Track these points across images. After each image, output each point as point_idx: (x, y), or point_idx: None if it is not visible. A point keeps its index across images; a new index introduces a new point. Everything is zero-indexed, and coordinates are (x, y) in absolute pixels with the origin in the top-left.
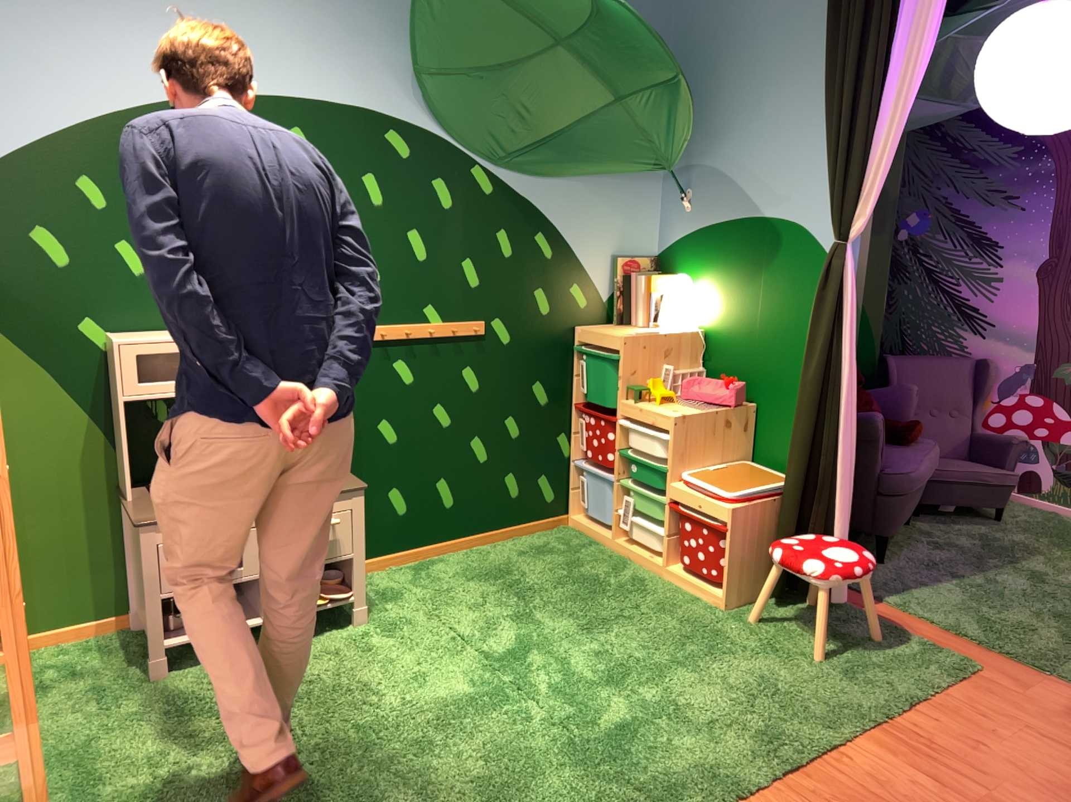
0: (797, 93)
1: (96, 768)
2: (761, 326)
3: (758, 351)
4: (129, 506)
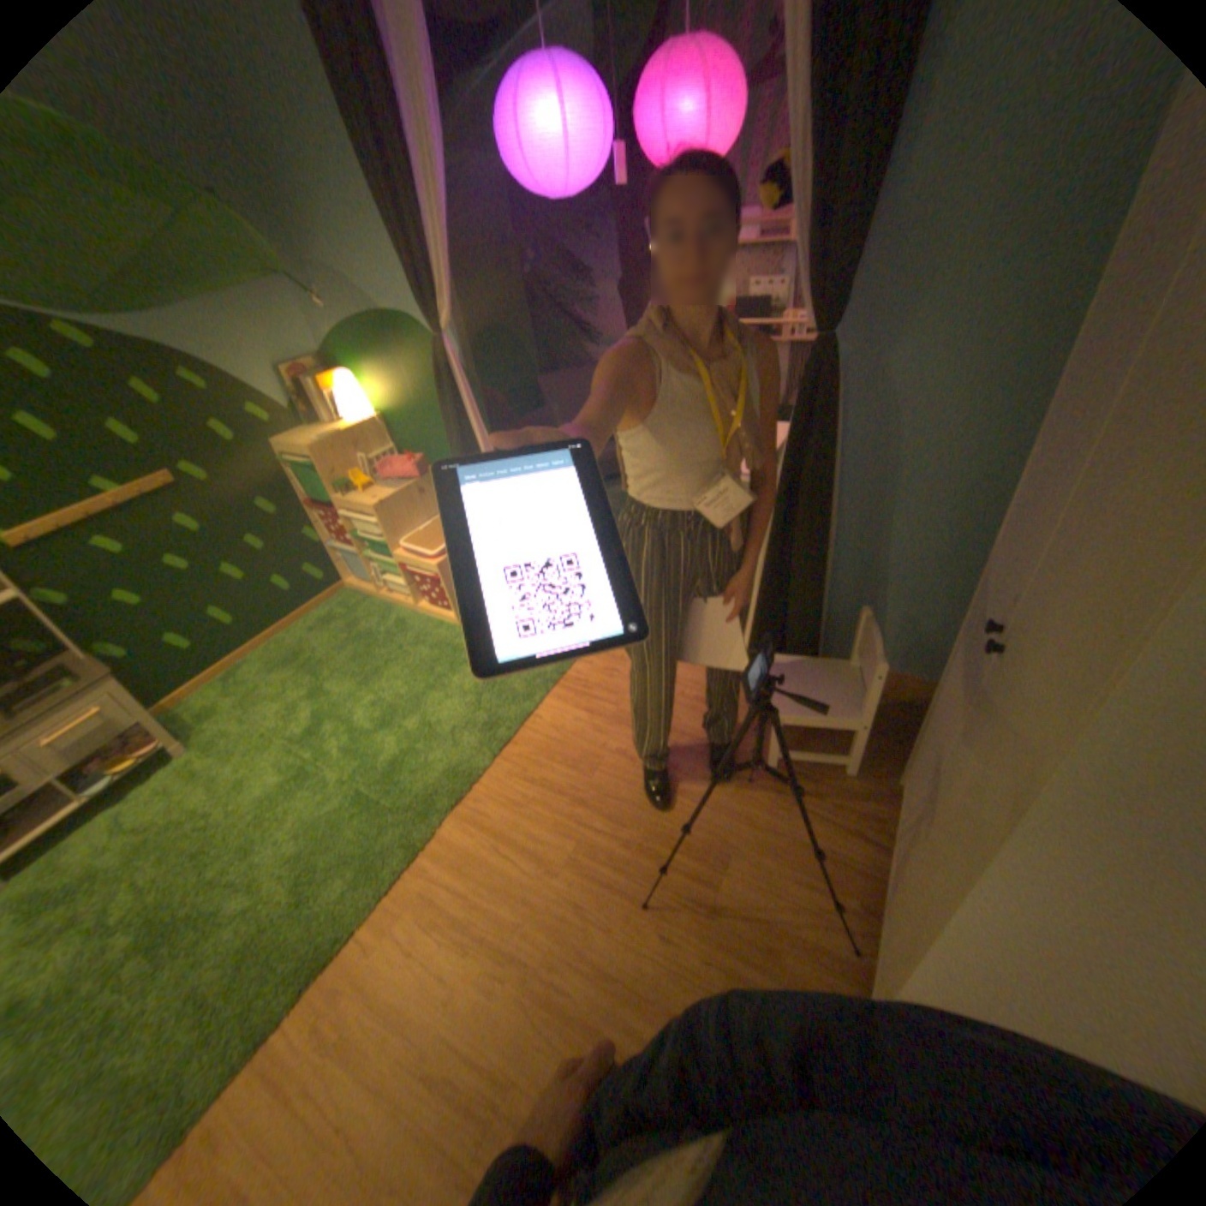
0: (354, 181)
1: None
2: (416, 407)
3: (423, 428)
4: None
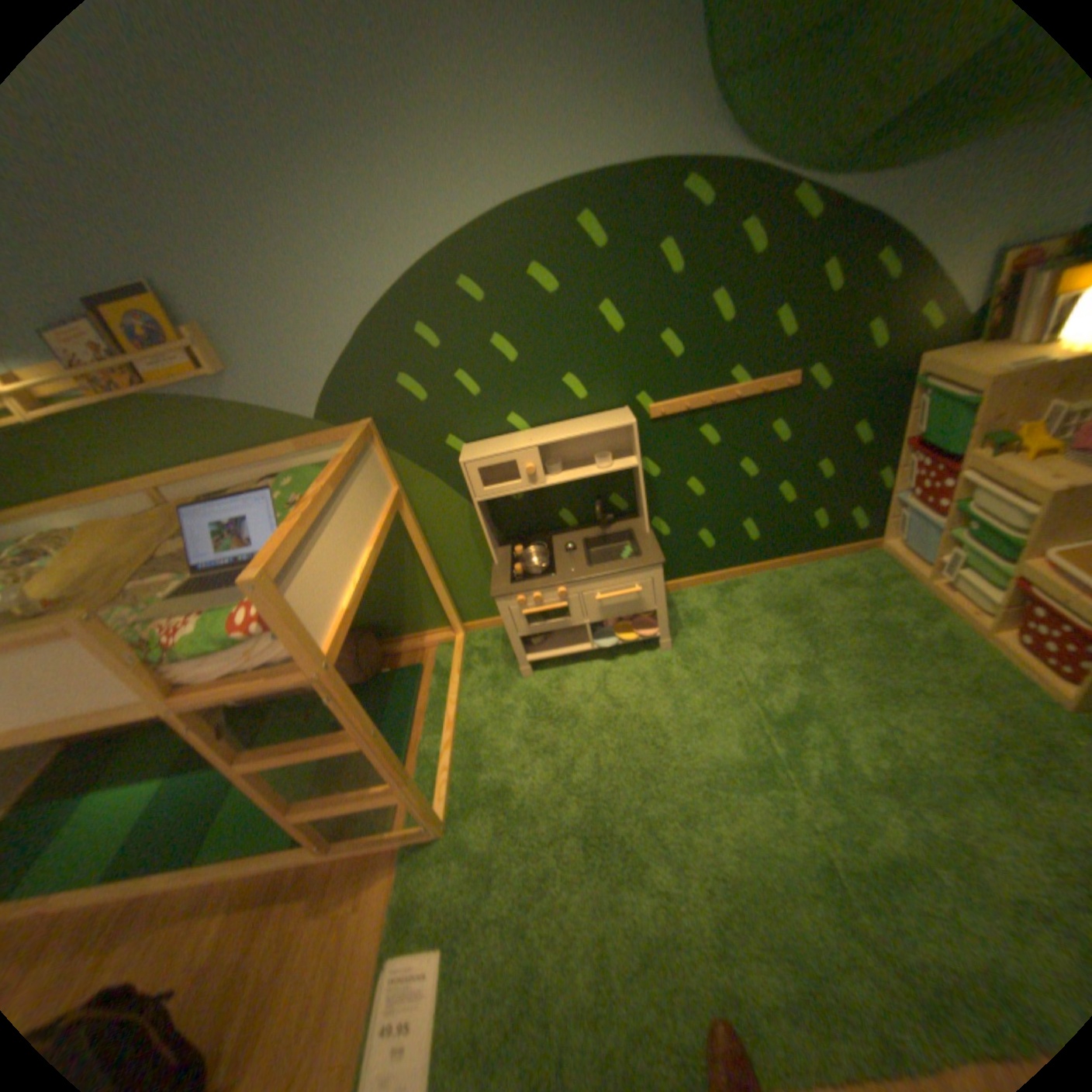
0: None
1: (479, 753)
2: None
3: None
4: (494, 571)
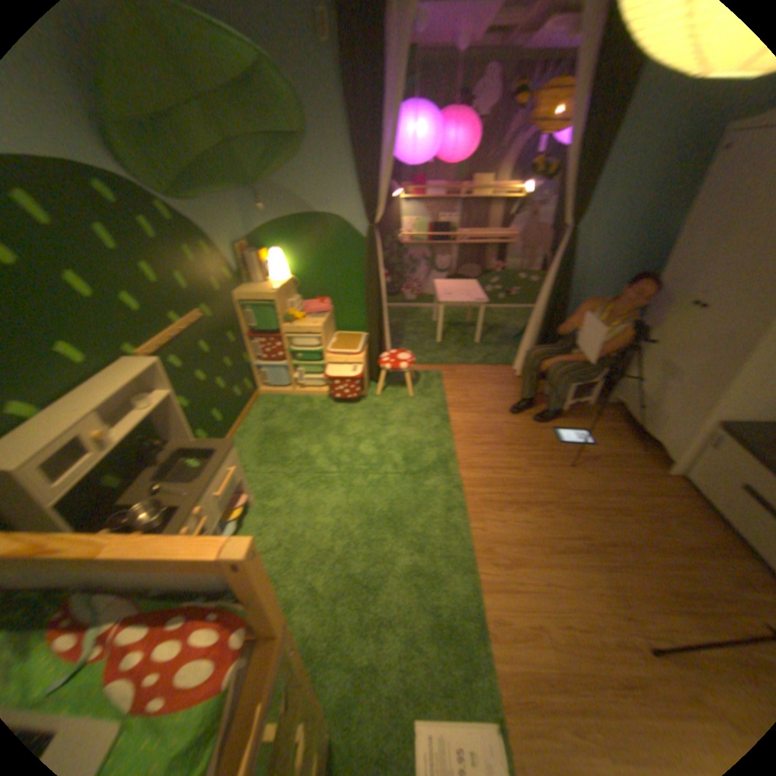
0: (323, 141)
1: None
2: (327, 270)
3: (328, 282)
4: None
